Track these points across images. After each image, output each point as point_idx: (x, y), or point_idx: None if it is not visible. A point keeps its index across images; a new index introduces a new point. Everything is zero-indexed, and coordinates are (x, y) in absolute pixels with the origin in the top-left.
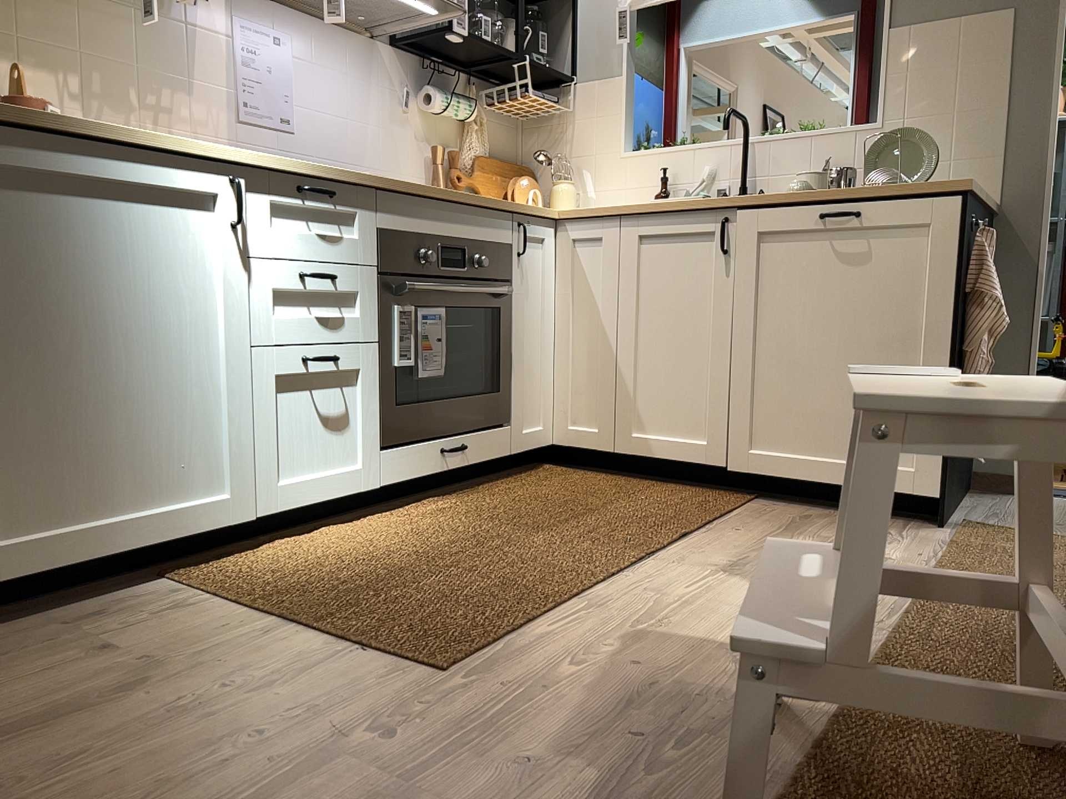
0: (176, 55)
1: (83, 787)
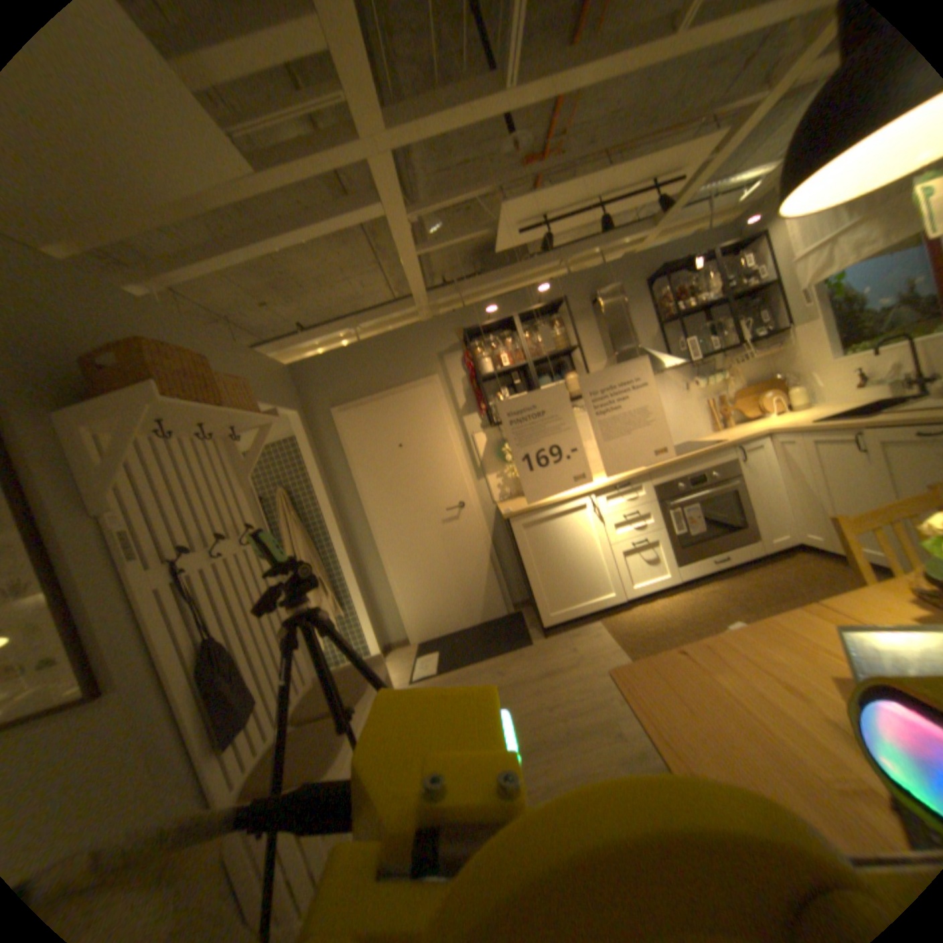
0: (581, 427)
1: (552, 694)
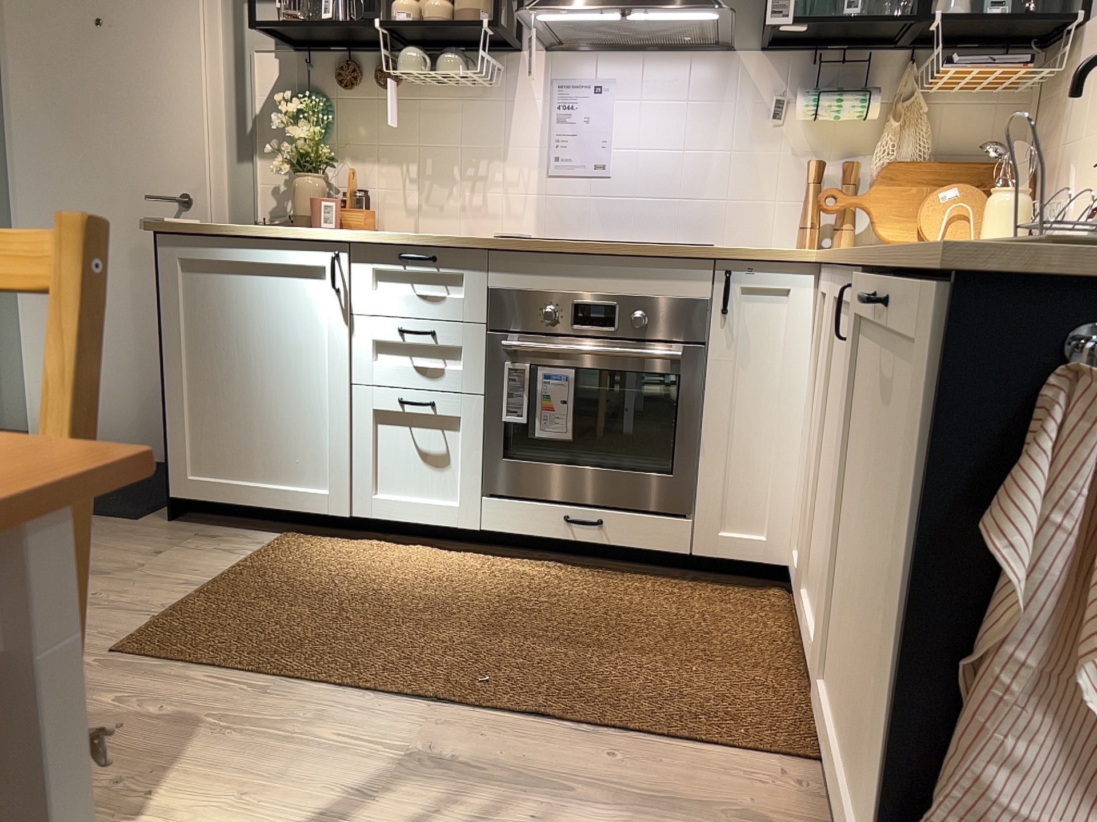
0: (489, 126)
1: None
